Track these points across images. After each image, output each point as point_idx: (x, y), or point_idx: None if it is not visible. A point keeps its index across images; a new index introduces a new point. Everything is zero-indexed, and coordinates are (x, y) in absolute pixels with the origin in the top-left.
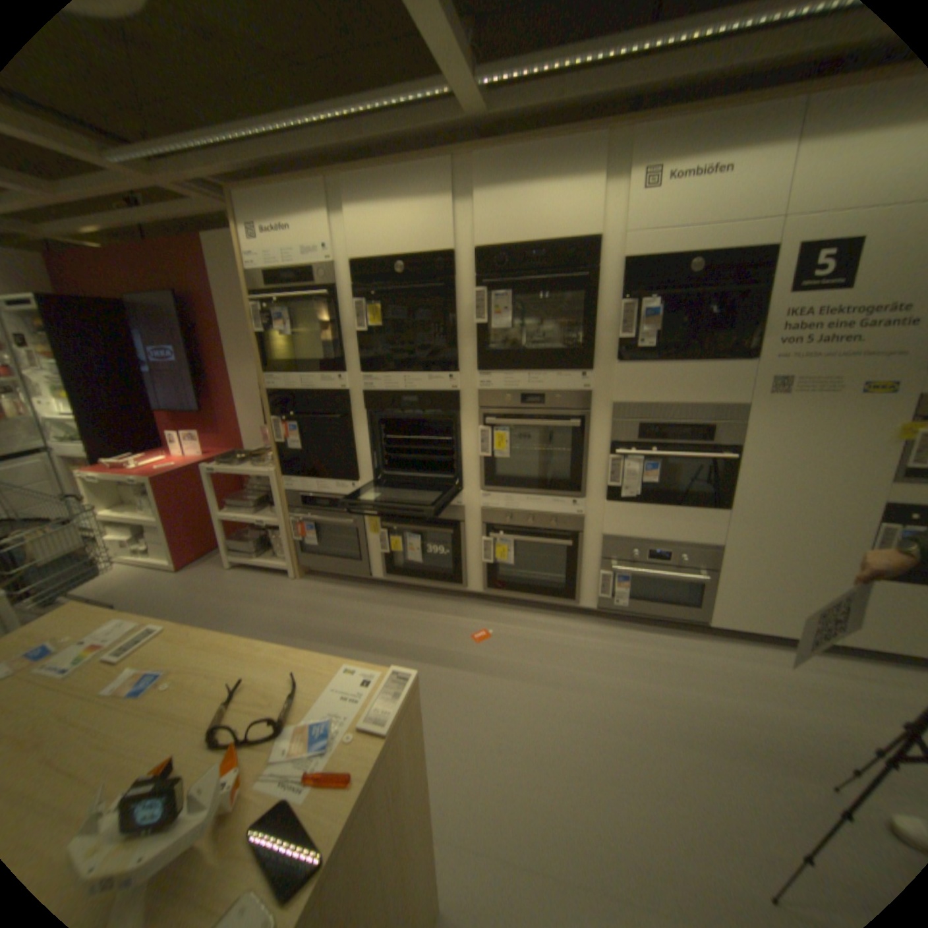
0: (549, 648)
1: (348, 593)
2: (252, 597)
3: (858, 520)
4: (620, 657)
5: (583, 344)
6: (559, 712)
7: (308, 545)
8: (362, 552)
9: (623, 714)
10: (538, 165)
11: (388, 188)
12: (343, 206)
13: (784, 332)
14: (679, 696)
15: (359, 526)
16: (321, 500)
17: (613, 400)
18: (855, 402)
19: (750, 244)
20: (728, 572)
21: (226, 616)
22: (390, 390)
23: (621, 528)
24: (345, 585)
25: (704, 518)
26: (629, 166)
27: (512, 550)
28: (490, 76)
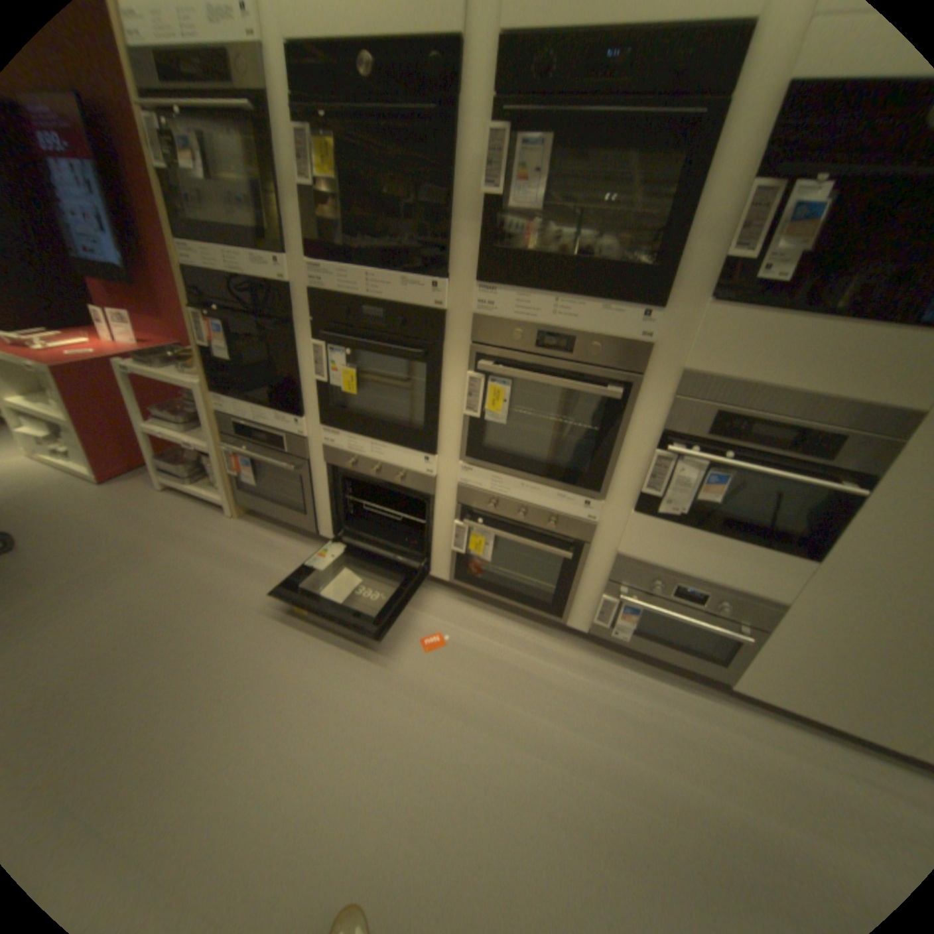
0: (515, 676)
1: (290, 547)
2: (174, 533)
3: None
4: (605, 706)
5: (661, 257)
6: (506, 782)
7: (245, 483)
8: (307, 505)
9: (591, 802)
10: None
11: None
12: None
13: None
14: (672, 785)
15: (304, 474)
16: (257, 432)
17: (686, 363)
18: None
19: None
20: (784, 637)
21: (135, 554)
22: (346, 292)
23: (646, 550)
24: (289, 535)
25: (776, 564)
26: None
27: (491, 544)
28: None
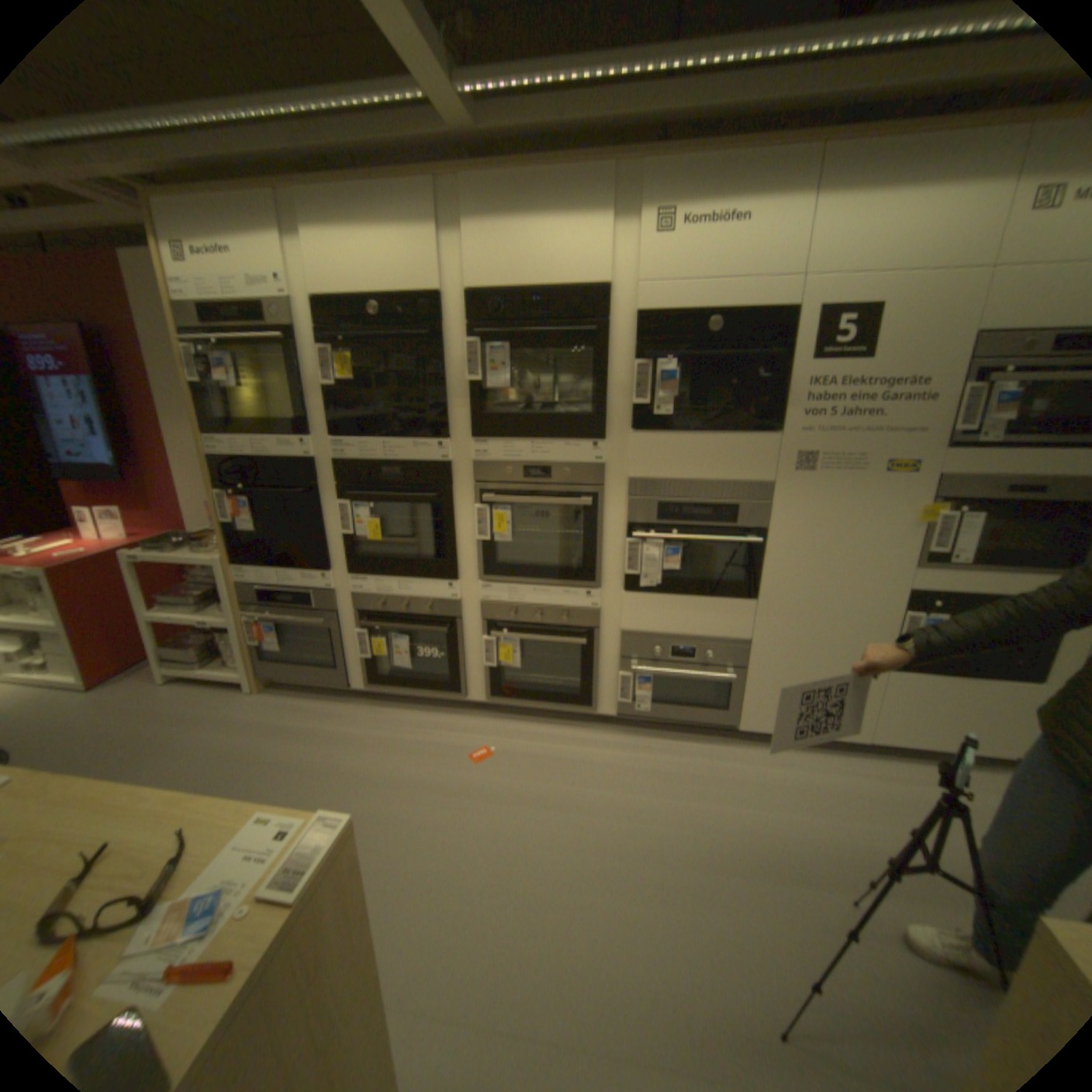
0: (560, 766)
1: (320, 709)
2: (191, 720)
3: (885, 610)
4: (640, 771)
5: (595, 409)
6: (565, 842)
7: (267, 651)
8: (337, 658)
9: (638, 839)
10: (538, 195)
11: (357, 209)
12: (301, 228)
13: (808, 403)
14: (701, 812)
15: (332, 626)
16: (282, 595)
17: (628, 475)
18: (880, 482)
19: (771, 304)
20: (756, 670)
21: (153, 746)
22: (366, 459)
23: (641, 623)
24: (316, 699)
25: (730, 610)
26: (640, 205)
27: (518, 651)
28: (473, 83)
